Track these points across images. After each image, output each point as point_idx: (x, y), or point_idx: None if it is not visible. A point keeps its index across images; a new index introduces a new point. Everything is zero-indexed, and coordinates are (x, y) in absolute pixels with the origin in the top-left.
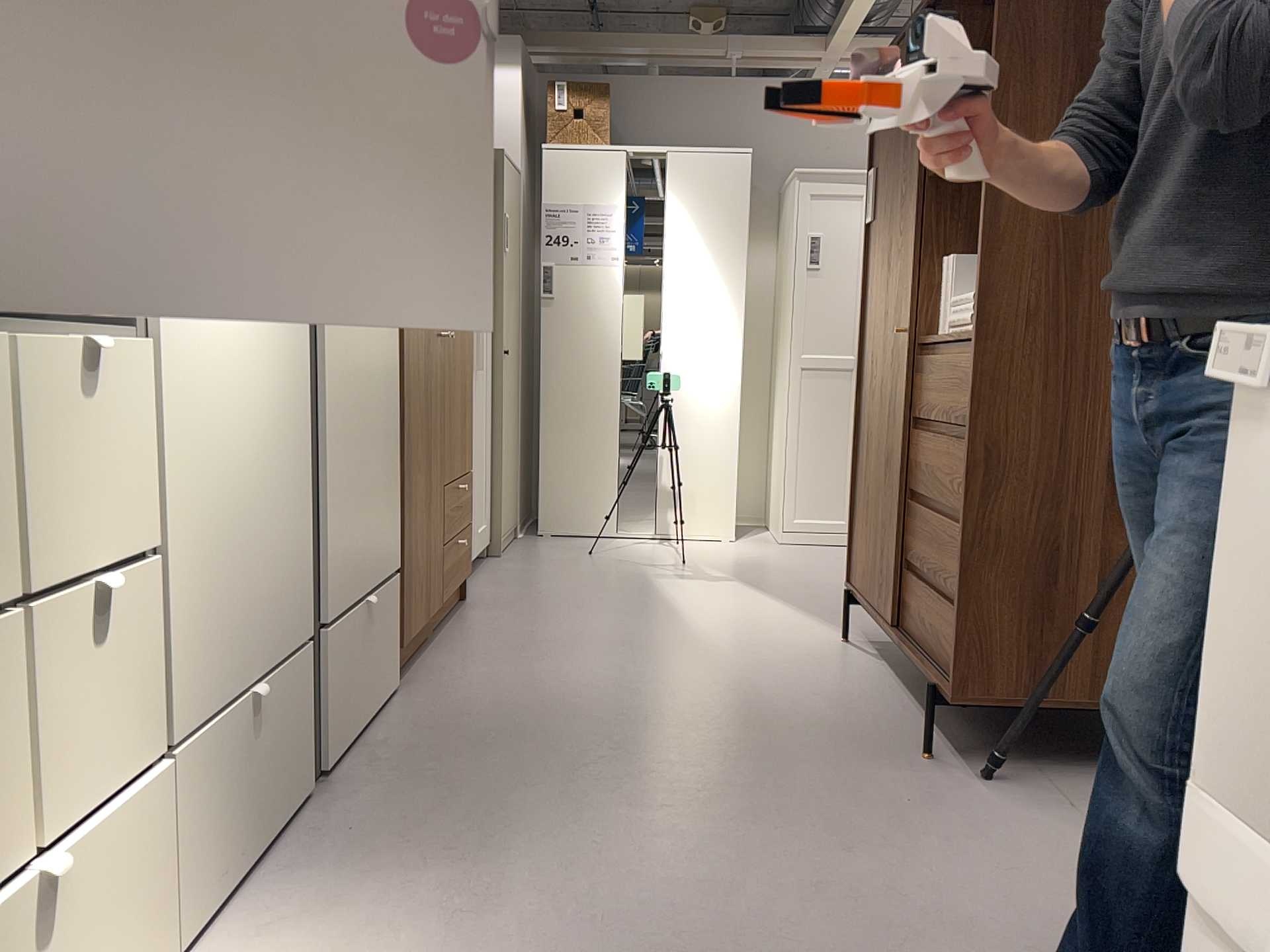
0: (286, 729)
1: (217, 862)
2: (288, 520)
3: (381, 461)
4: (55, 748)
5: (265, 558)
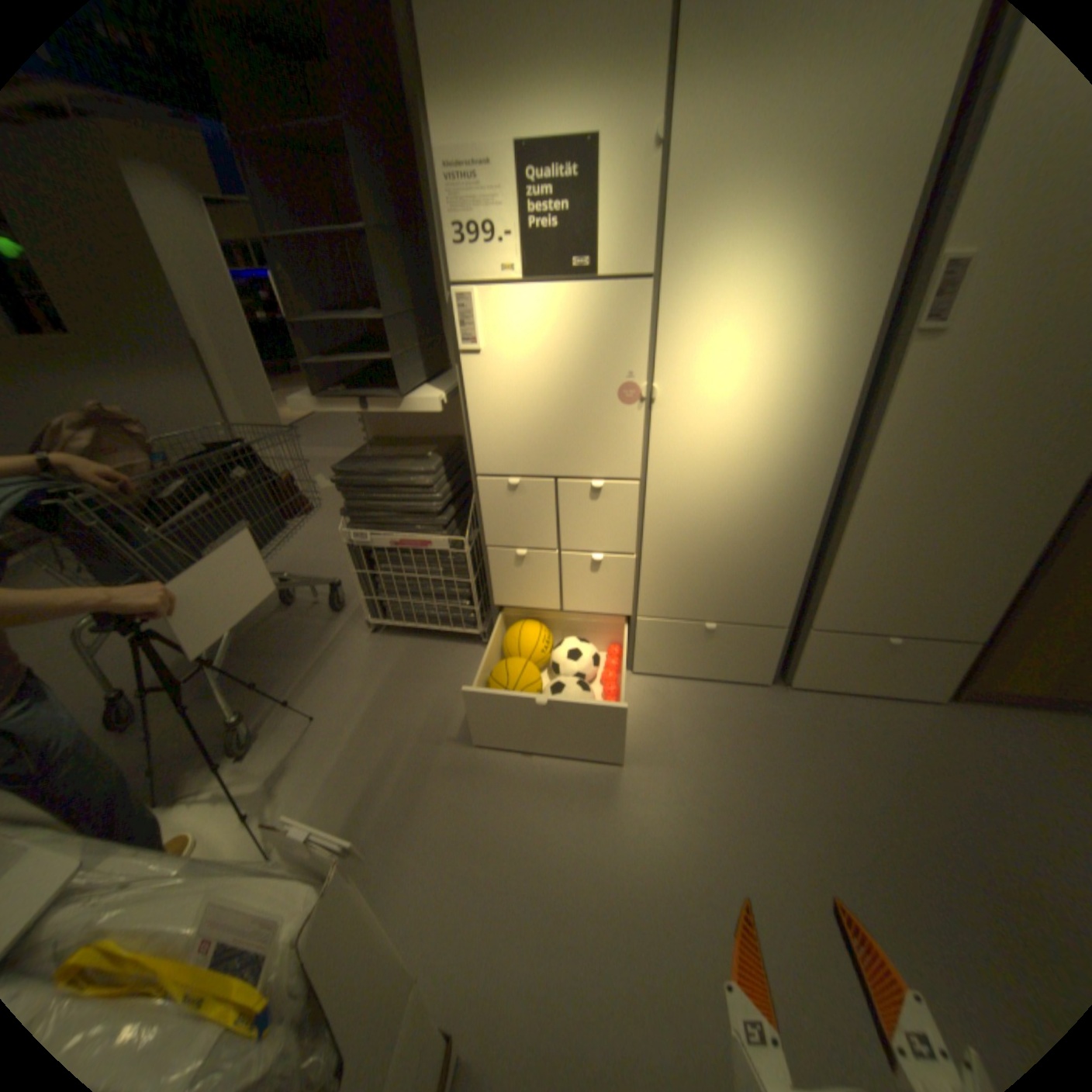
0: (746, 651)
1: (666, 663)
2: (774, 571)
3: (974, 570)
4: (576, 591)
5: (739, 580)
